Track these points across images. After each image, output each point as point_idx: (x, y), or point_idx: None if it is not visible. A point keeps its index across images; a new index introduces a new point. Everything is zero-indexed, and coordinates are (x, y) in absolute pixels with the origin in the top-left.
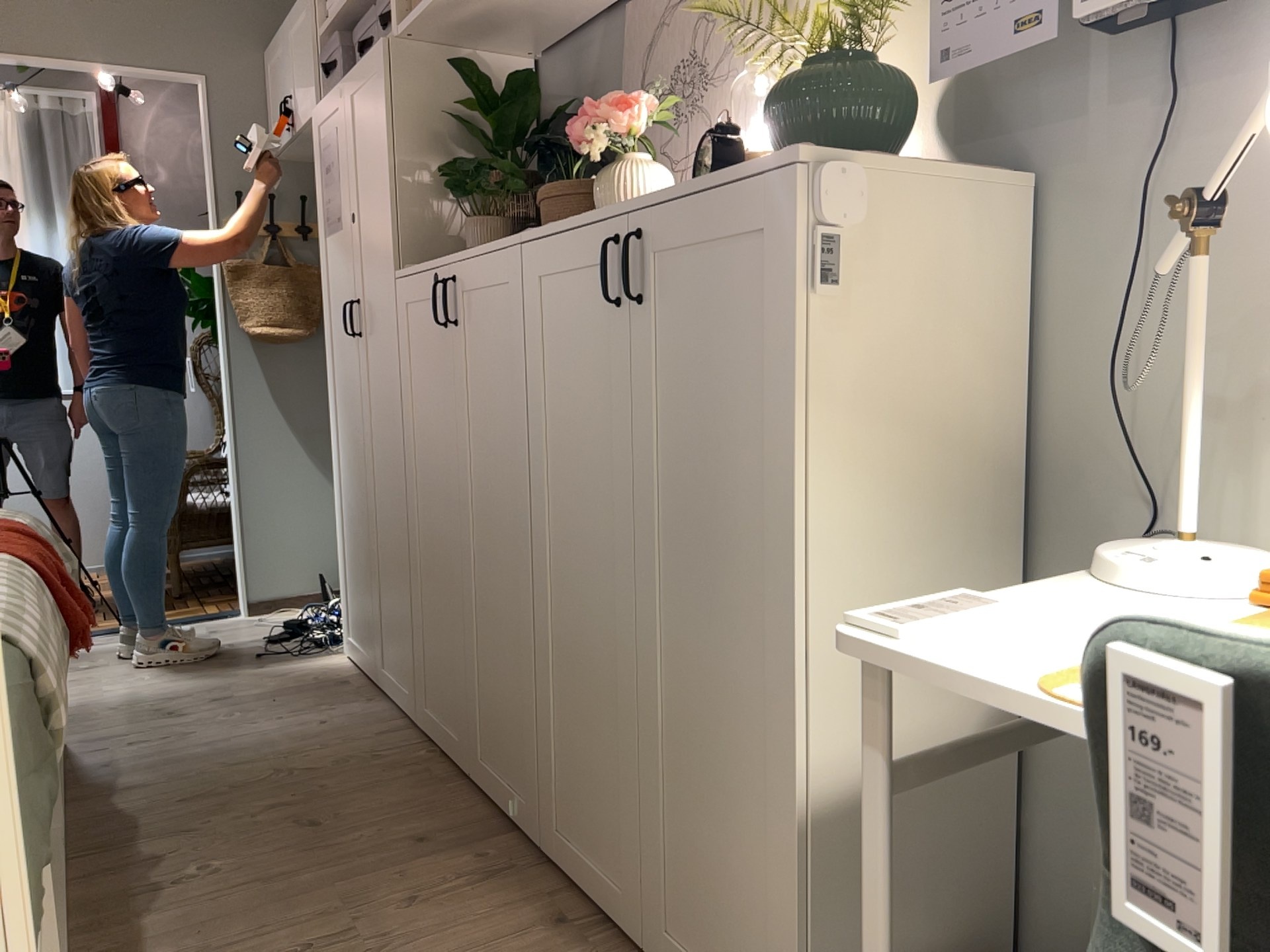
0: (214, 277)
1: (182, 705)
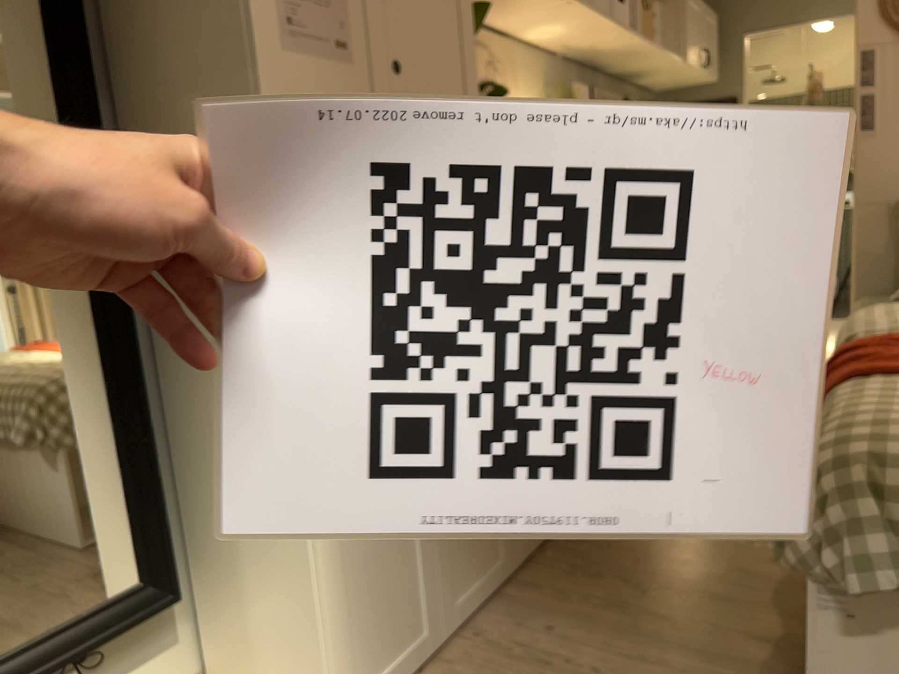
0: None
1: None
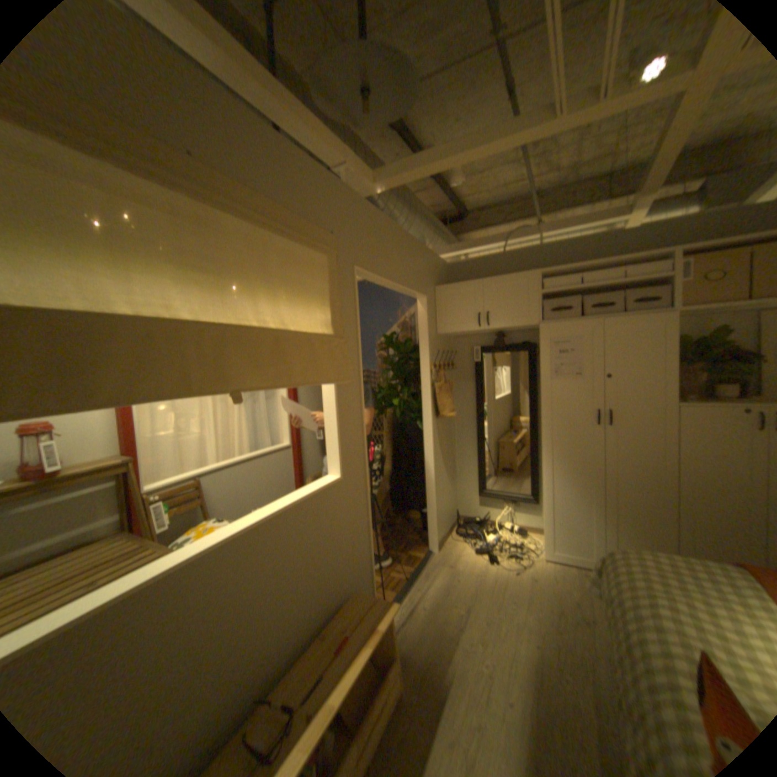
0: (422, 393)
1: (575, 619)
